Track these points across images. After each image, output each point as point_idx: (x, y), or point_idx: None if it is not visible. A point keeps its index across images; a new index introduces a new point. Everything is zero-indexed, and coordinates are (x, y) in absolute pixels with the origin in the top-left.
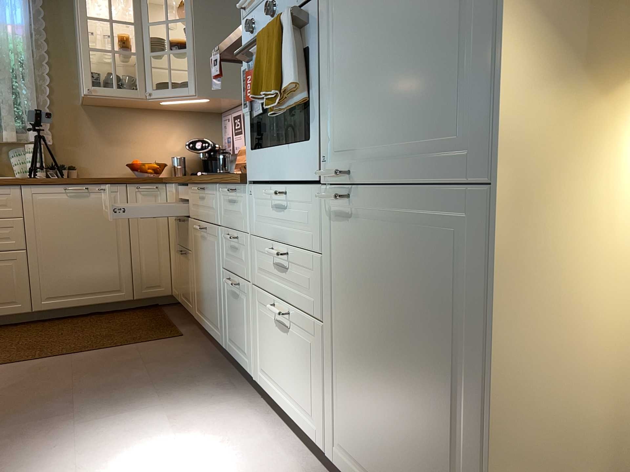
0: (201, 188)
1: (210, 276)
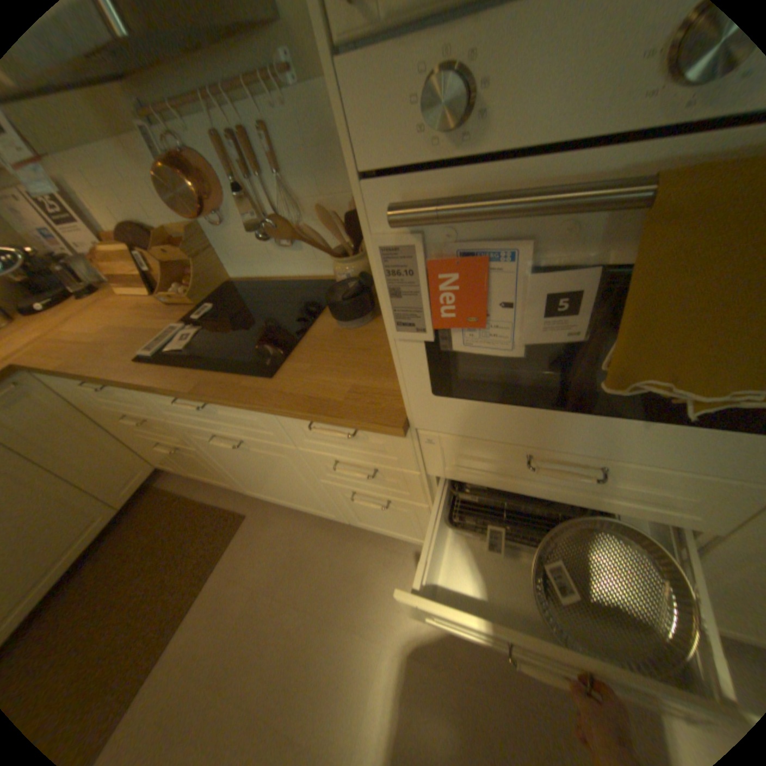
0: (201, 403)
1: (279, 478)
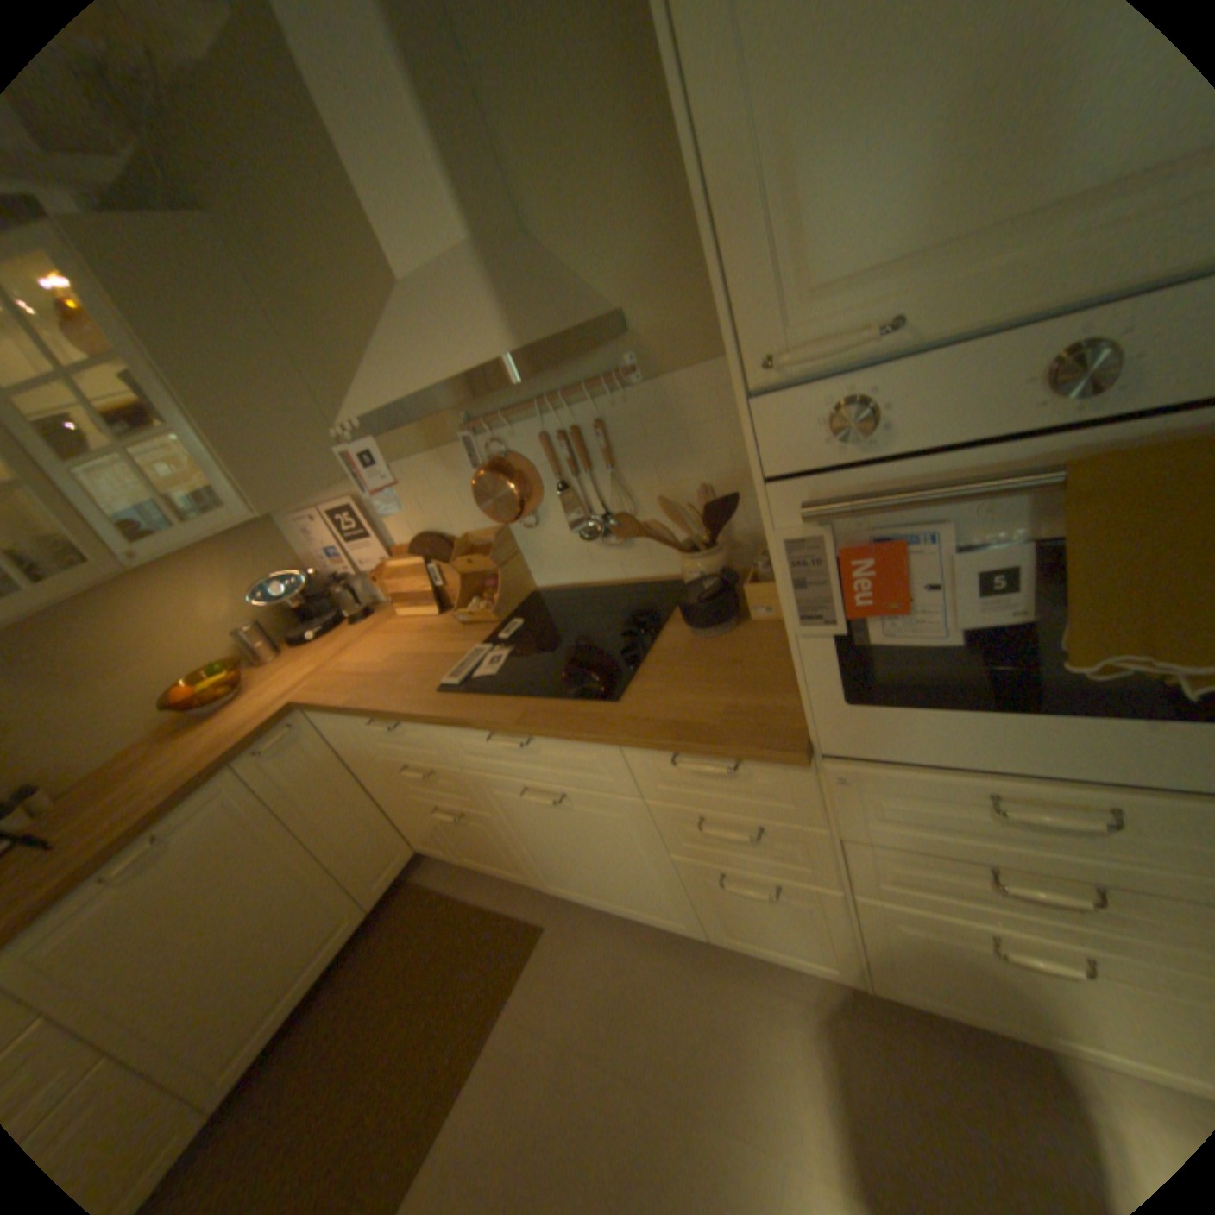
0: (525, 739)
1: (607, 855)
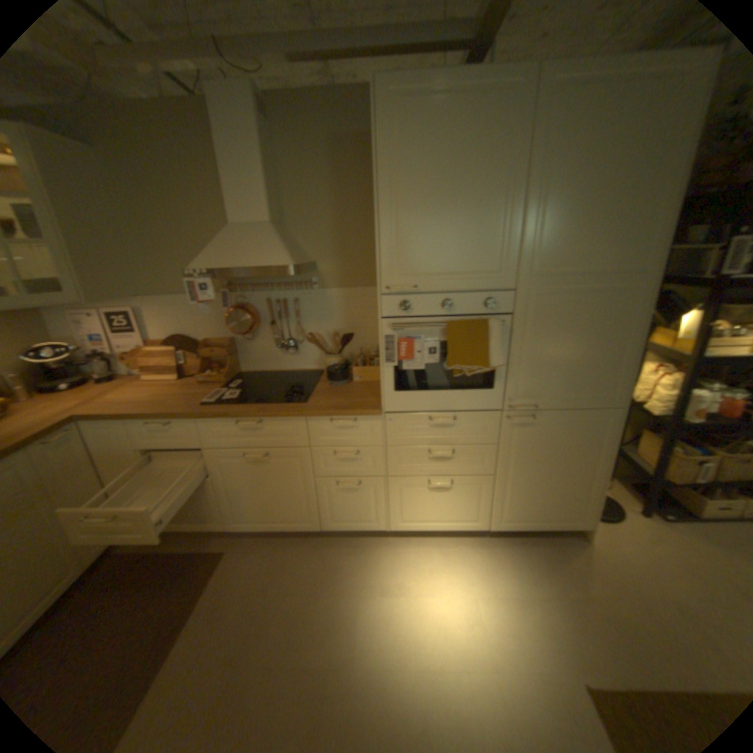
0: (259, 421)
1: (281, 488)
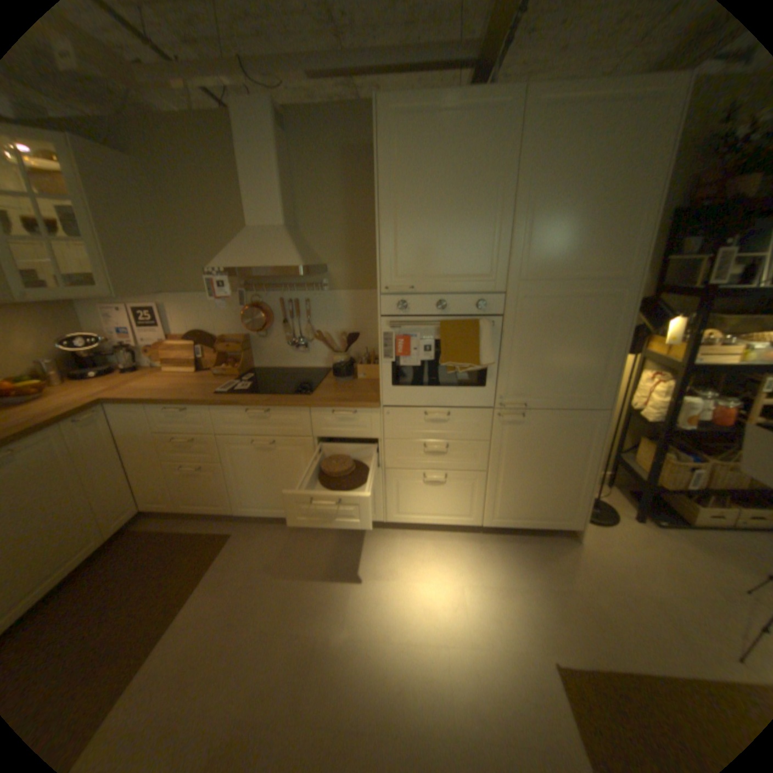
0: (266, 410)
1: (284, 475)
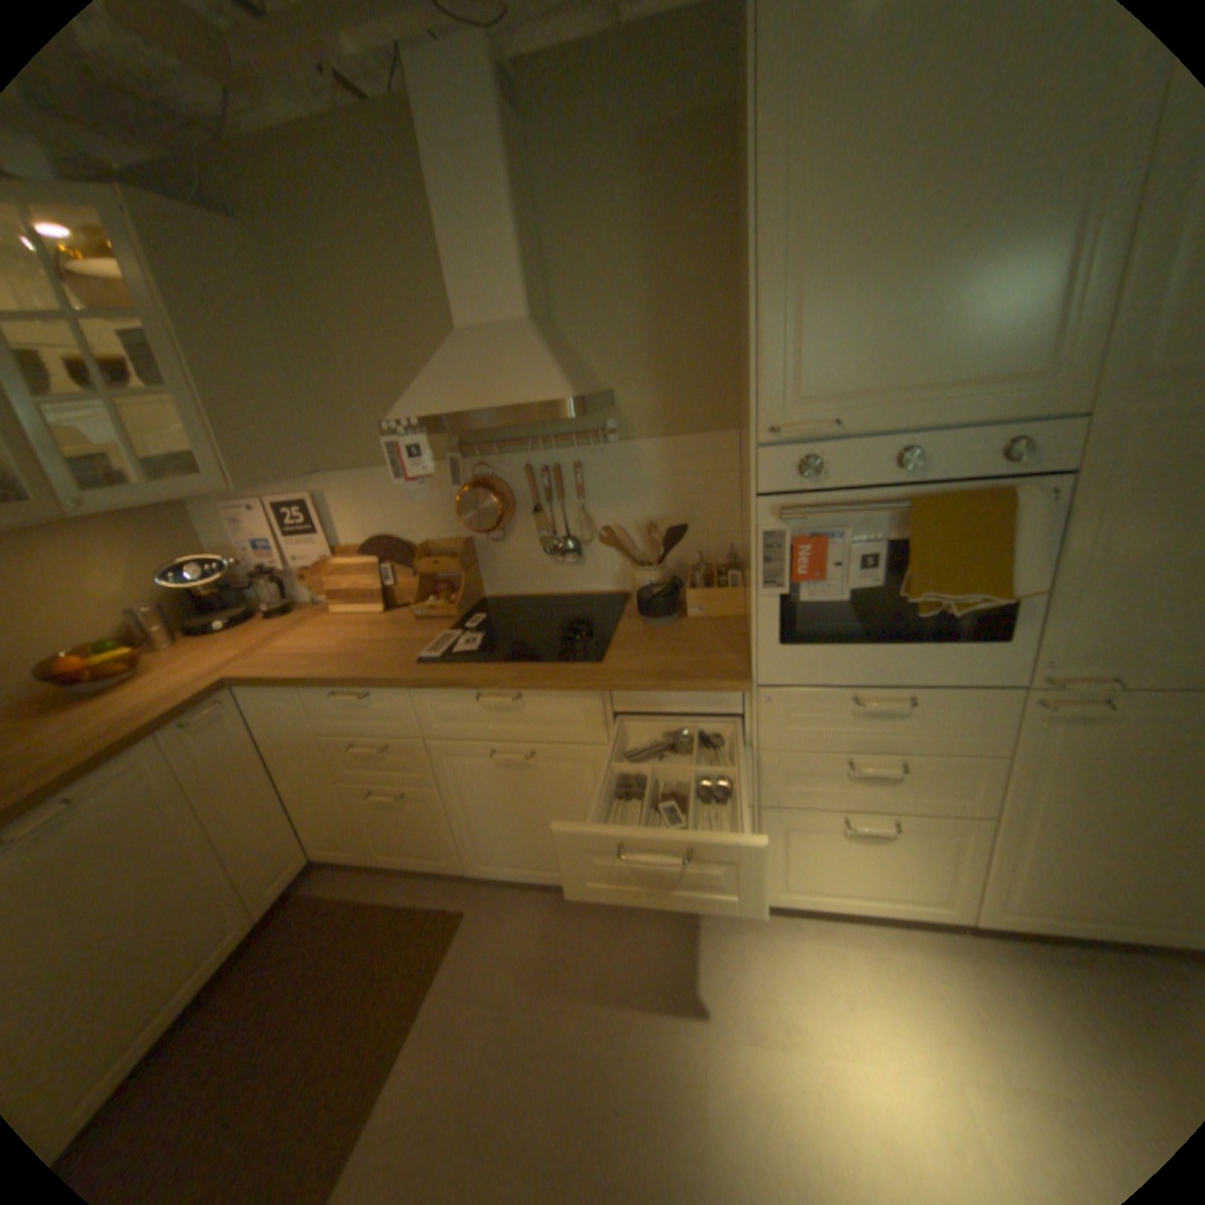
0: (515, 696)
1: (556, 814)
